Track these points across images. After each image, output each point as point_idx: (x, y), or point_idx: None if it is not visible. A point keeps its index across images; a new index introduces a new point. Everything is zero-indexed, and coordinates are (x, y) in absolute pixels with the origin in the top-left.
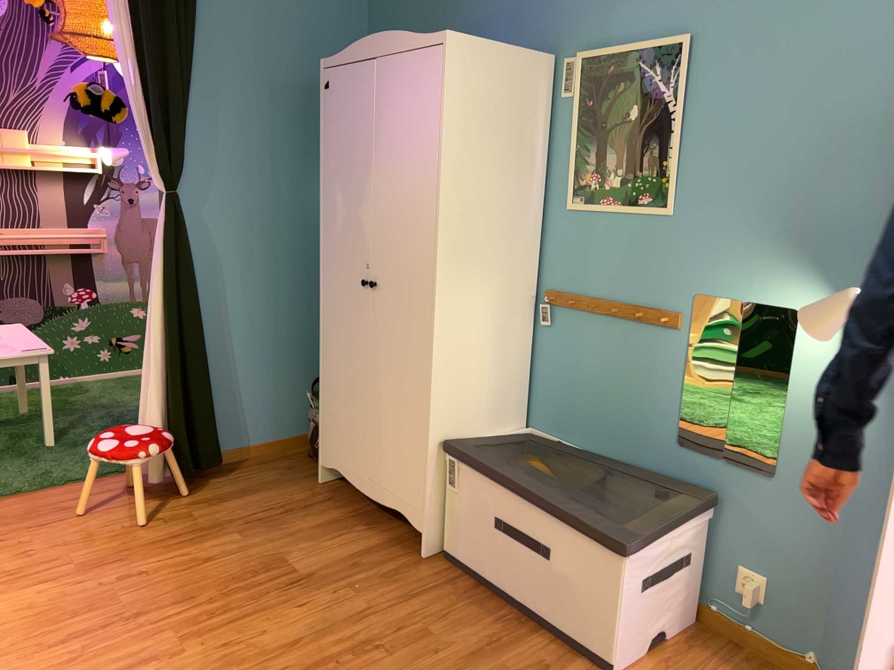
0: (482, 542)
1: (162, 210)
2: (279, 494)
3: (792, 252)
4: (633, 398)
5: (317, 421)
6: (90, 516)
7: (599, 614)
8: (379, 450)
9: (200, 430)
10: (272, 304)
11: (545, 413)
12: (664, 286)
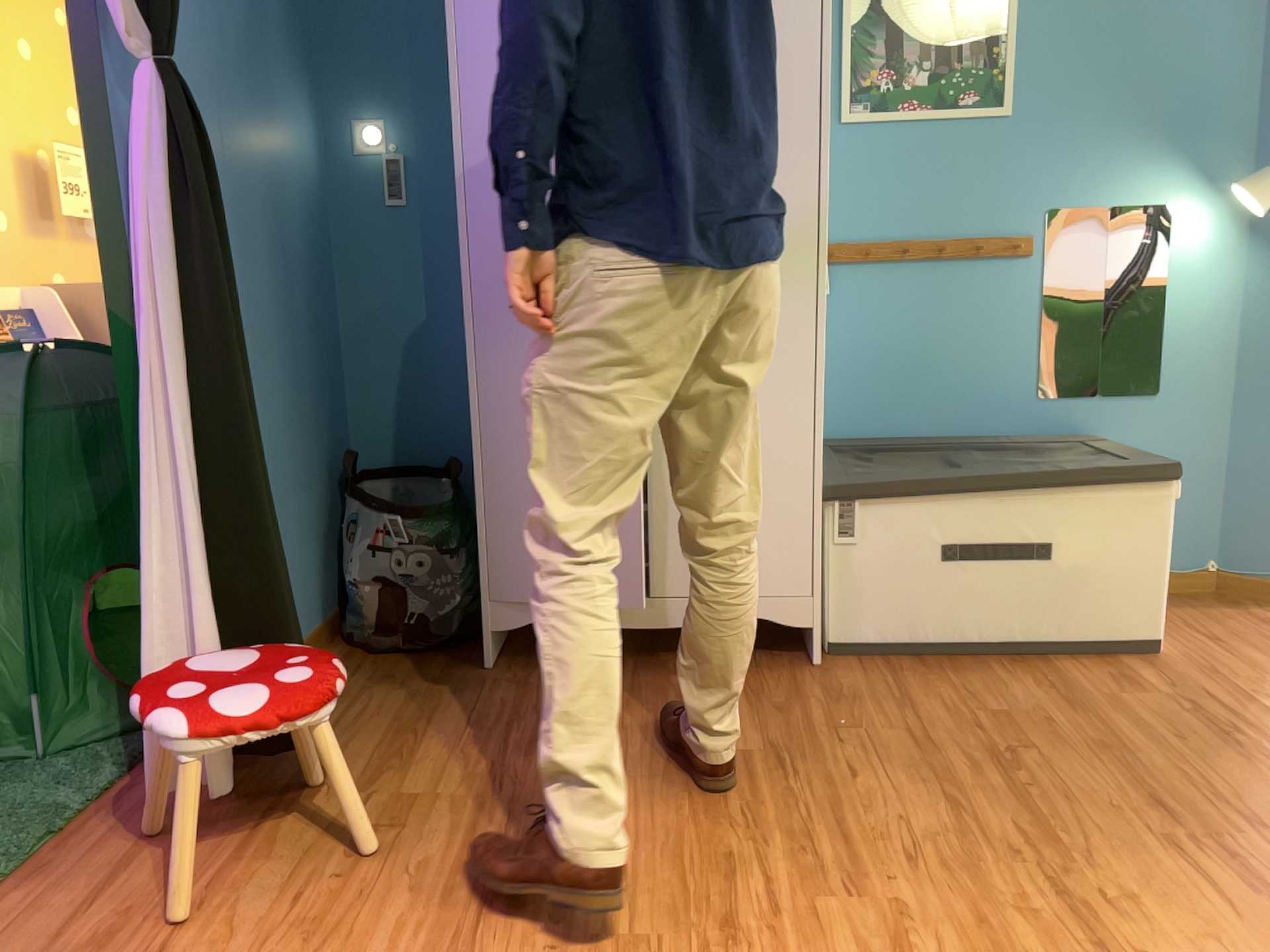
0: (920, 591)
1: (152, 101)
2: (467, 704)
3: (1160, 141)
4: (970, 360)
5: (409, 569)
6: (202, 908)
7: (1137, 588)
8: (663, 541)
9: (289, 631)
10: (264, 354)
11: (825, 424)
12: (1003, 207)
